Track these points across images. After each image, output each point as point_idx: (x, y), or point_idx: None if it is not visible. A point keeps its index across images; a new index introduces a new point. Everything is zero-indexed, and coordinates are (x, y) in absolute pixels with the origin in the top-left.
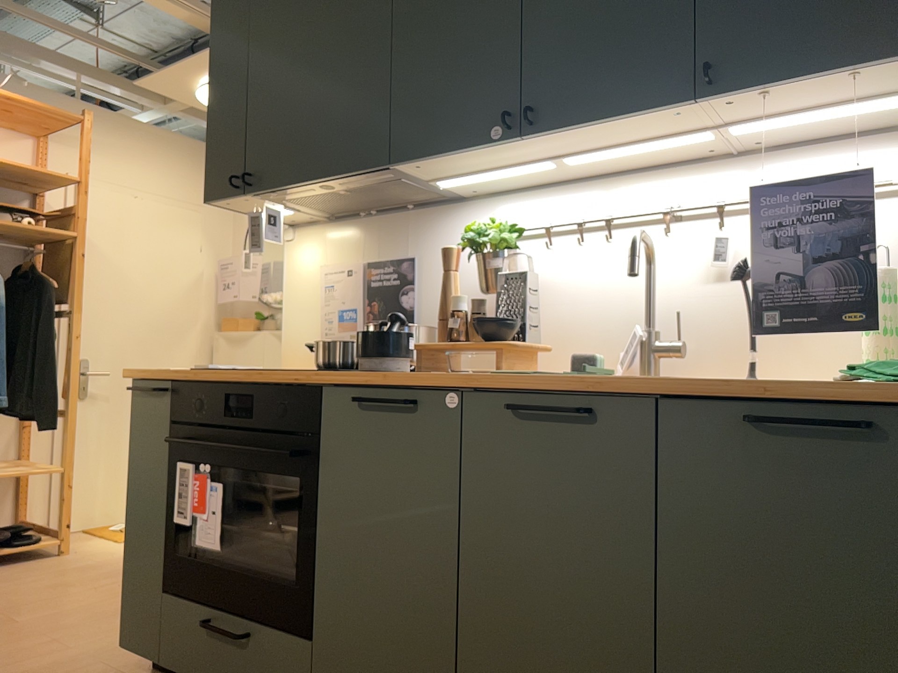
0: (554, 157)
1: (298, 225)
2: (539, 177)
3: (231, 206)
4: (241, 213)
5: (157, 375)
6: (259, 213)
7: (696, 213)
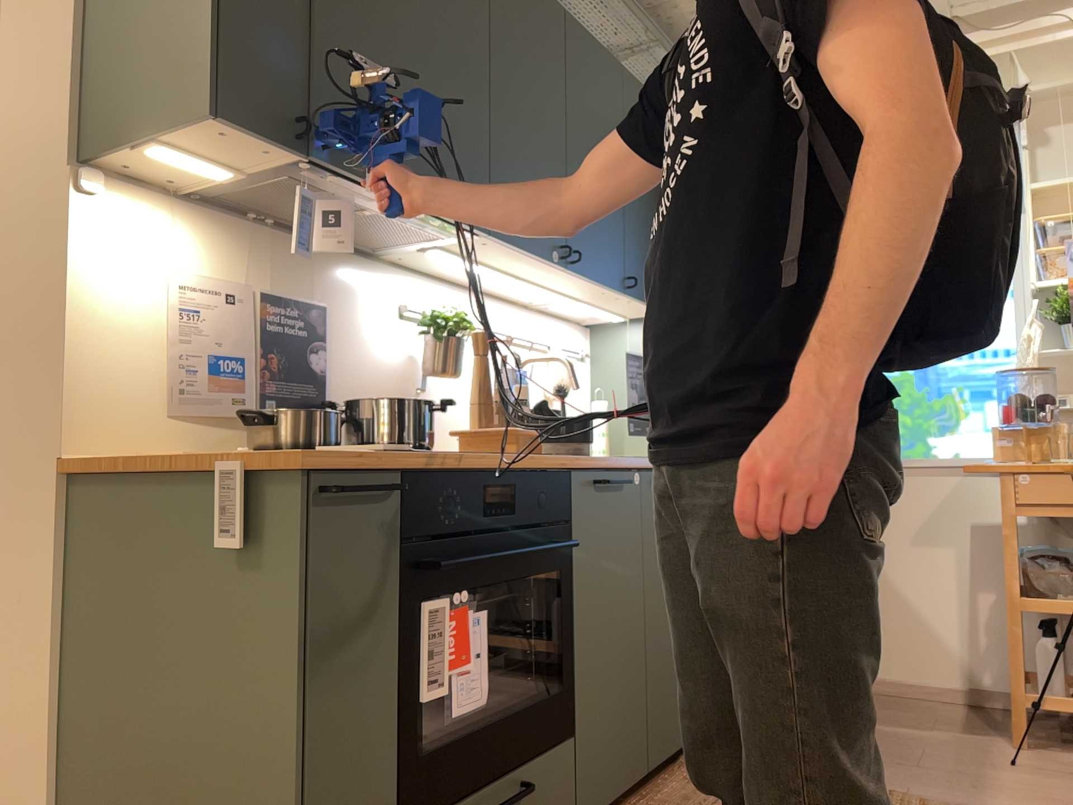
0: (519, 276)
1: (101, 169)
2: (452, 271)
3: (213, 135)
4: (161, 137)
5: (380, 463)
6: (312, 195)
7: (518, 340)
